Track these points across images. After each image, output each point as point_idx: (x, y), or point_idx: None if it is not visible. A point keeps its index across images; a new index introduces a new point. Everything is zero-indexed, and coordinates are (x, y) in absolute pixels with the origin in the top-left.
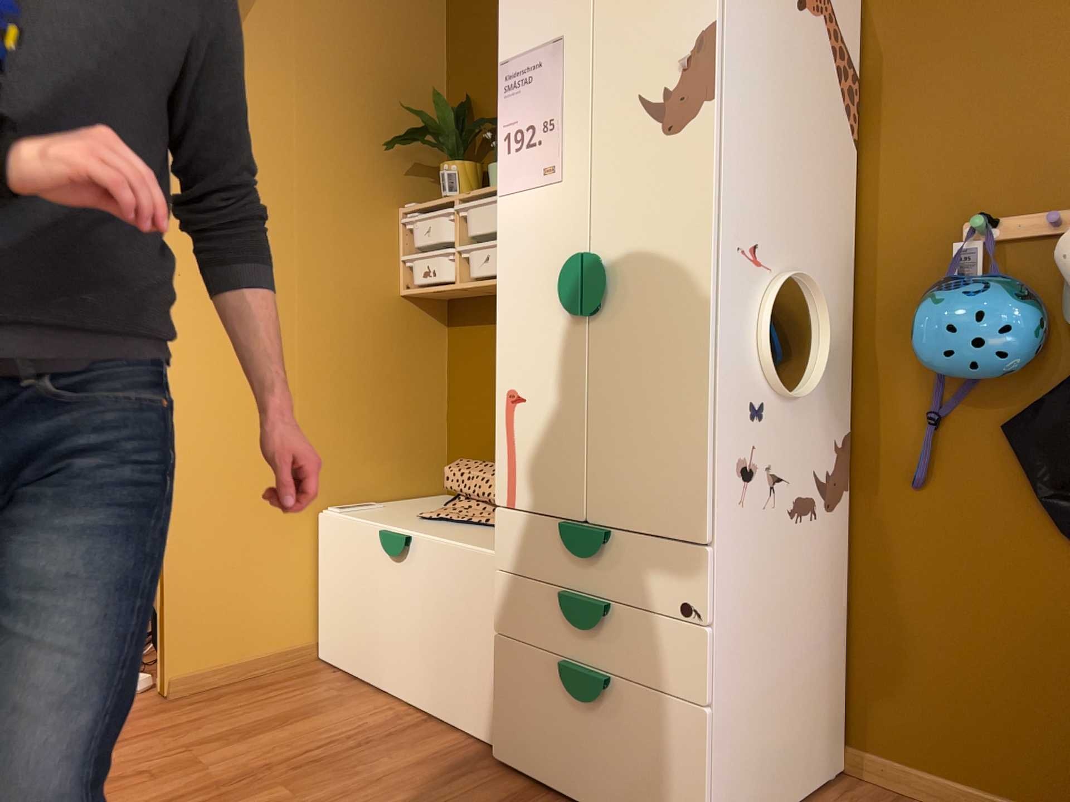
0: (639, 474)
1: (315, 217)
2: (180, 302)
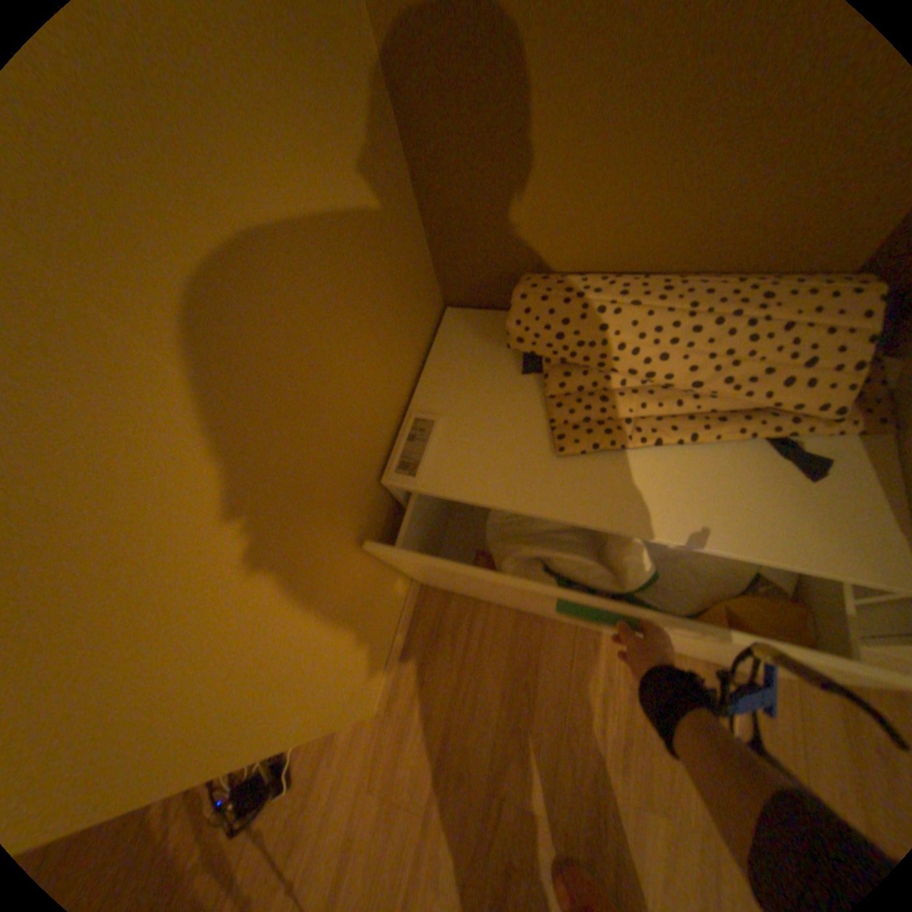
0: None
1: None
2: None
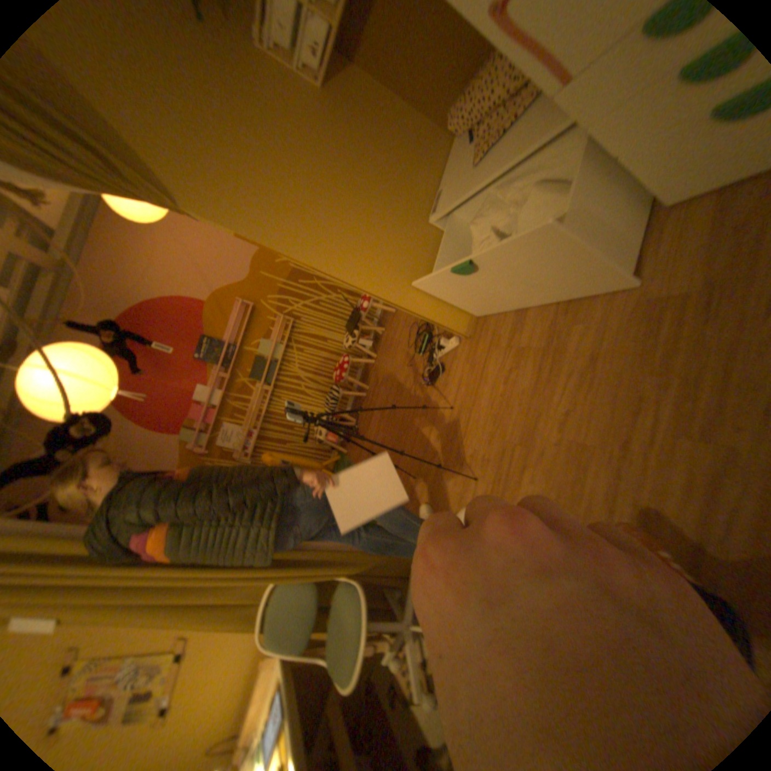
0: None
1: (250, 123)
2: (287, 243)
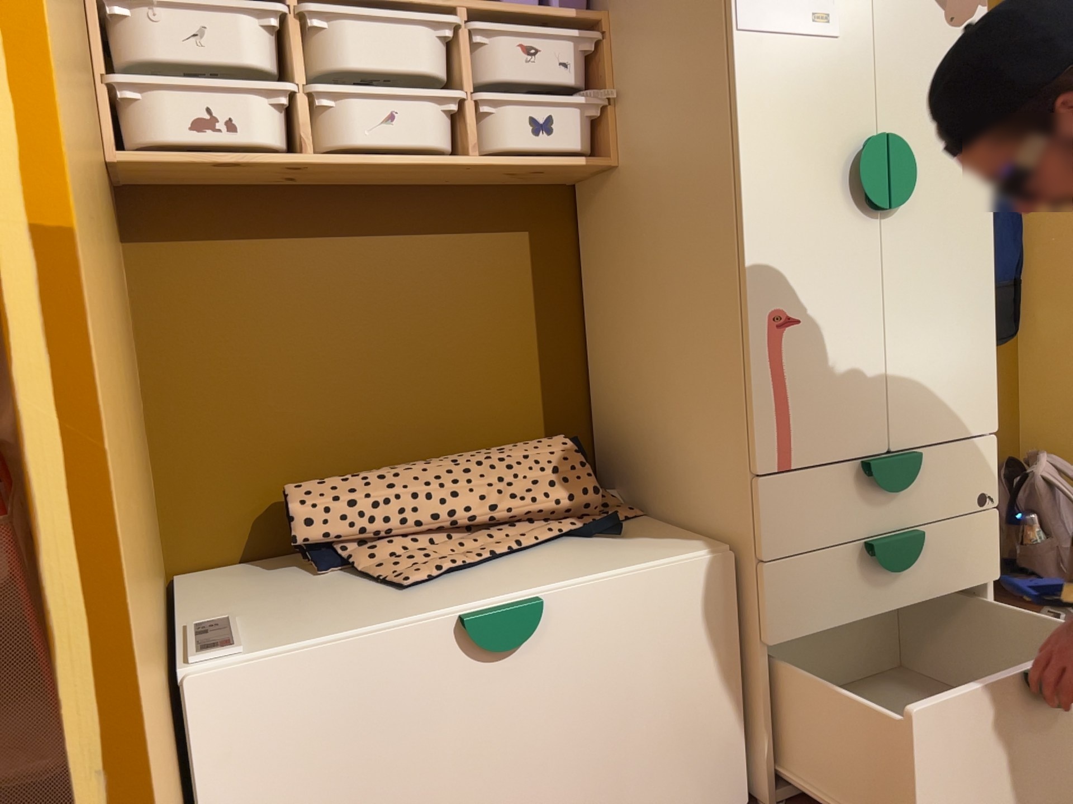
0: (941, 381)
1: None
2: (47, 67)
